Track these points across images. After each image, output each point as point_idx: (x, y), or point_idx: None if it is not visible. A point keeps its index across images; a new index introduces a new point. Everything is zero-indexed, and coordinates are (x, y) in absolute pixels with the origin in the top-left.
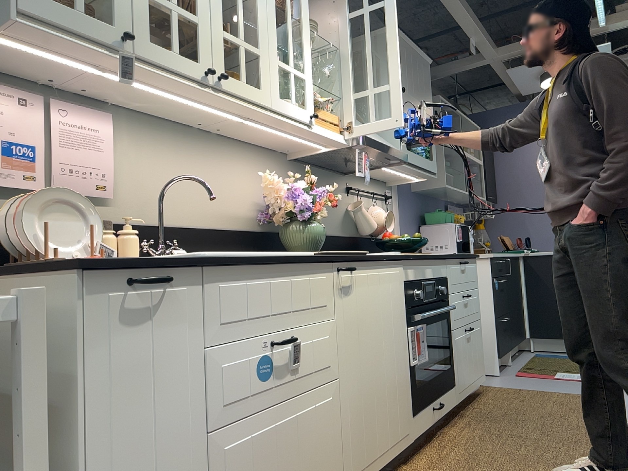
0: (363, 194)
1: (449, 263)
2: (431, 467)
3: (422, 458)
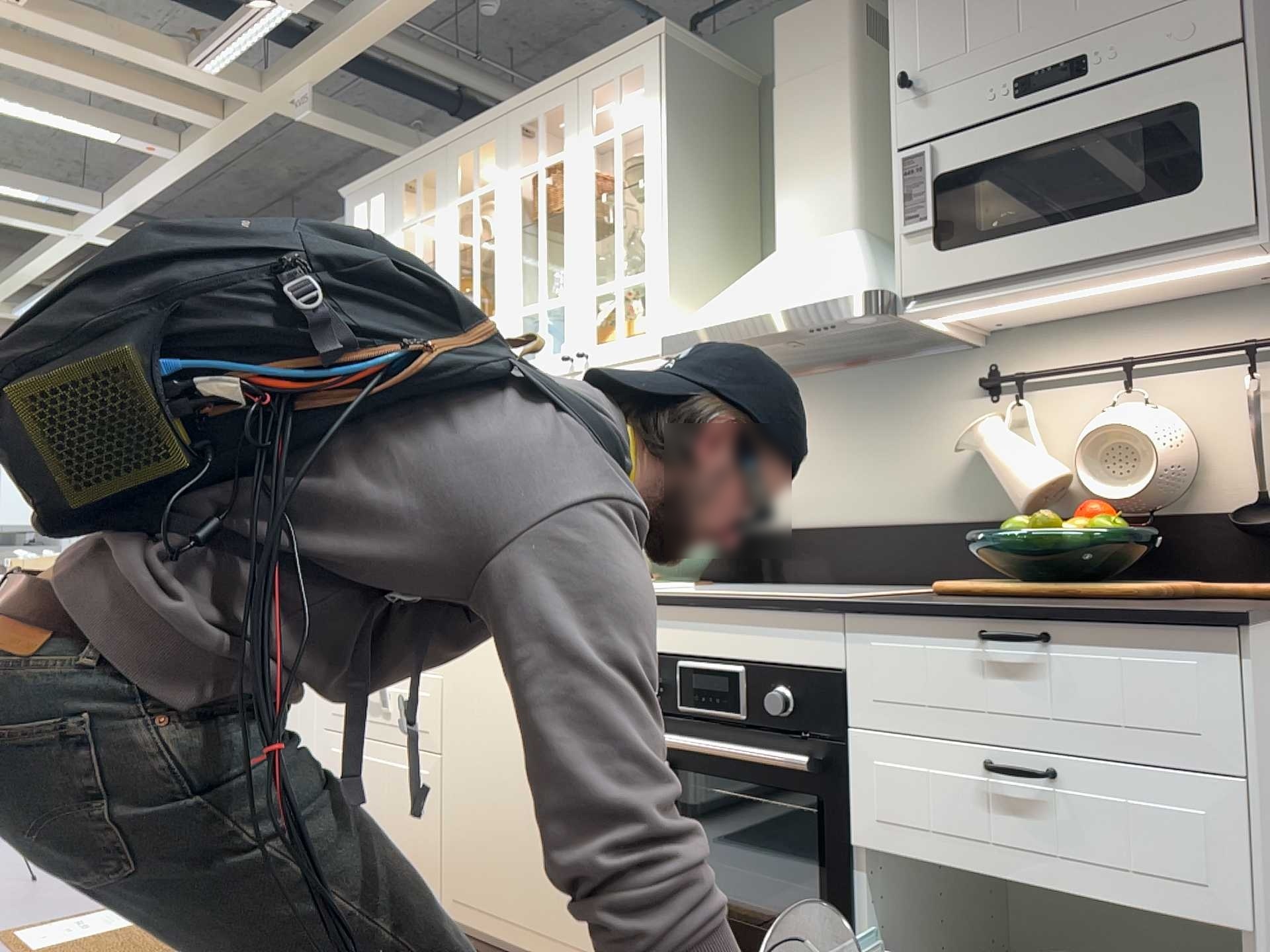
0: (1079, 376)
1: (864, 626)
2: None
3: None
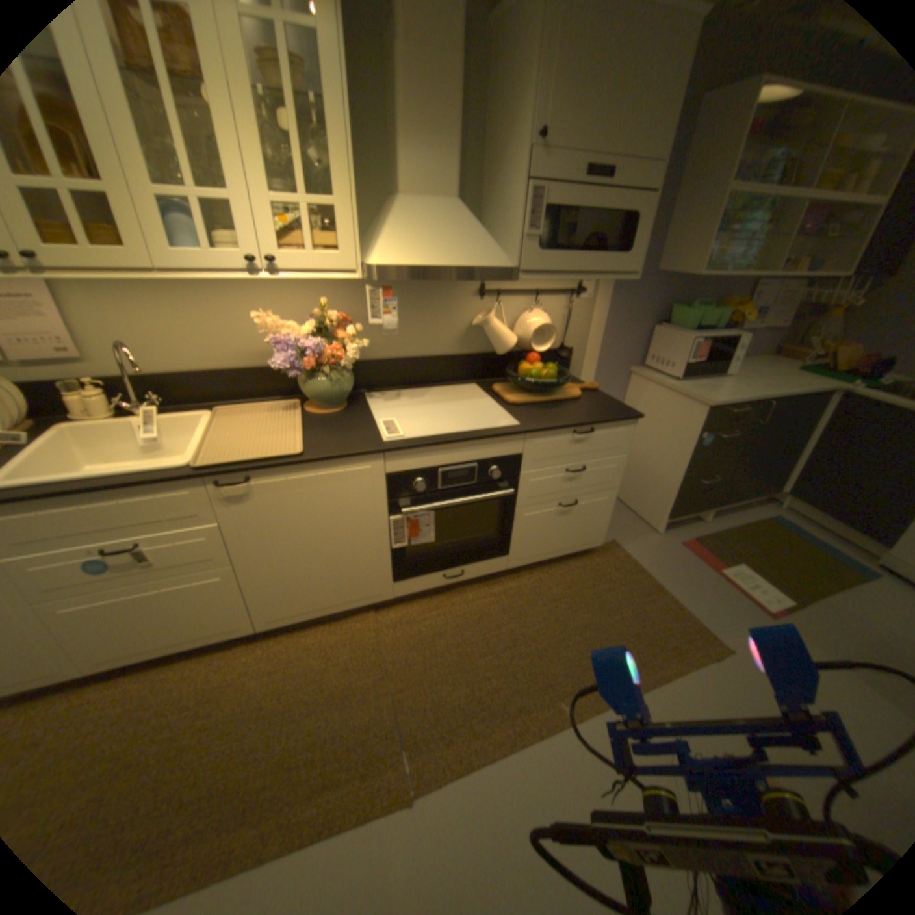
0: (515, 293)
1: (532, 438)
2: (391, 627)
3: (402, 611)
